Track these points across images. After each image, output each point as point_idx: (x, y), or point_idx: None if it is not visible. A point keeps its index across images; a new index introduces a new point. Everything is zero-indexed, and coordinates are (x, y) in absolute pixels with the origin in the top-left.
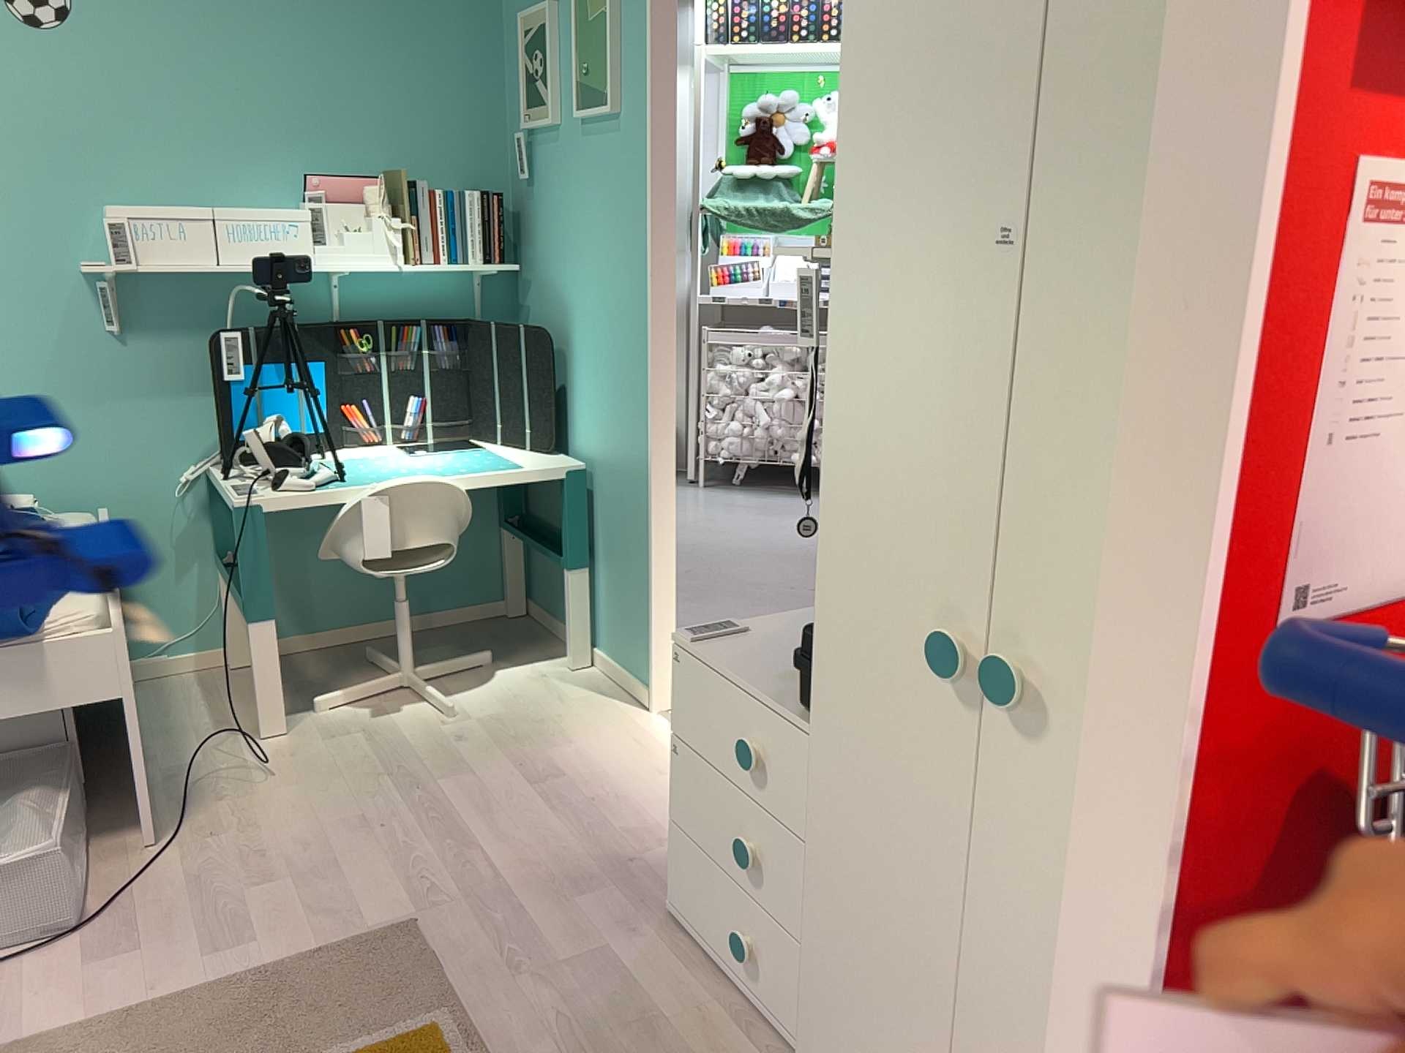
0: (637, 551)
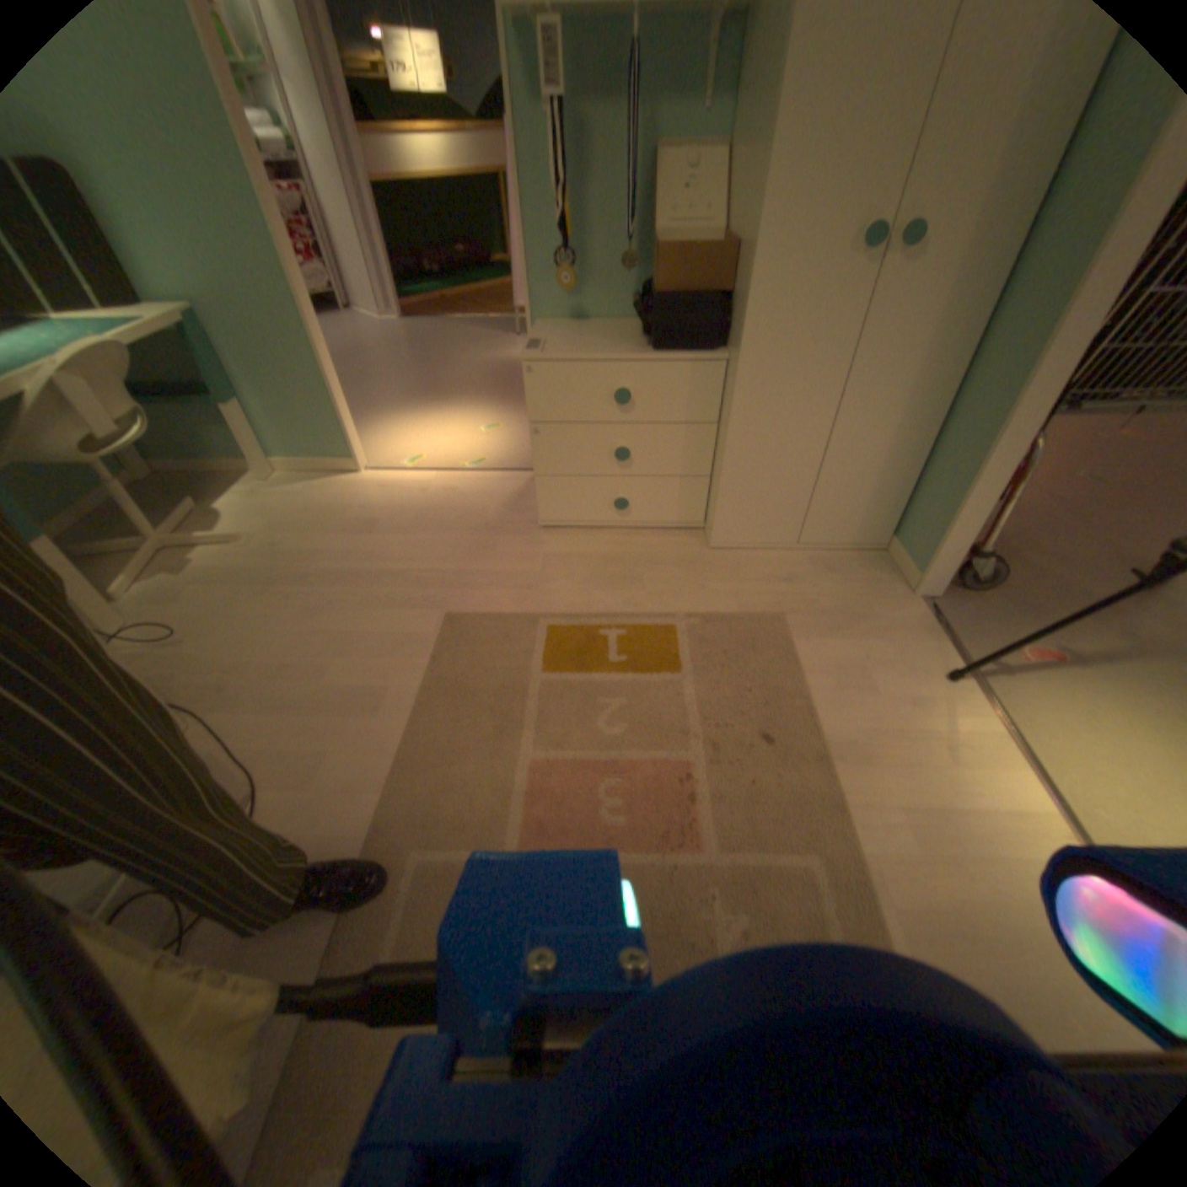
0: (296, 361)
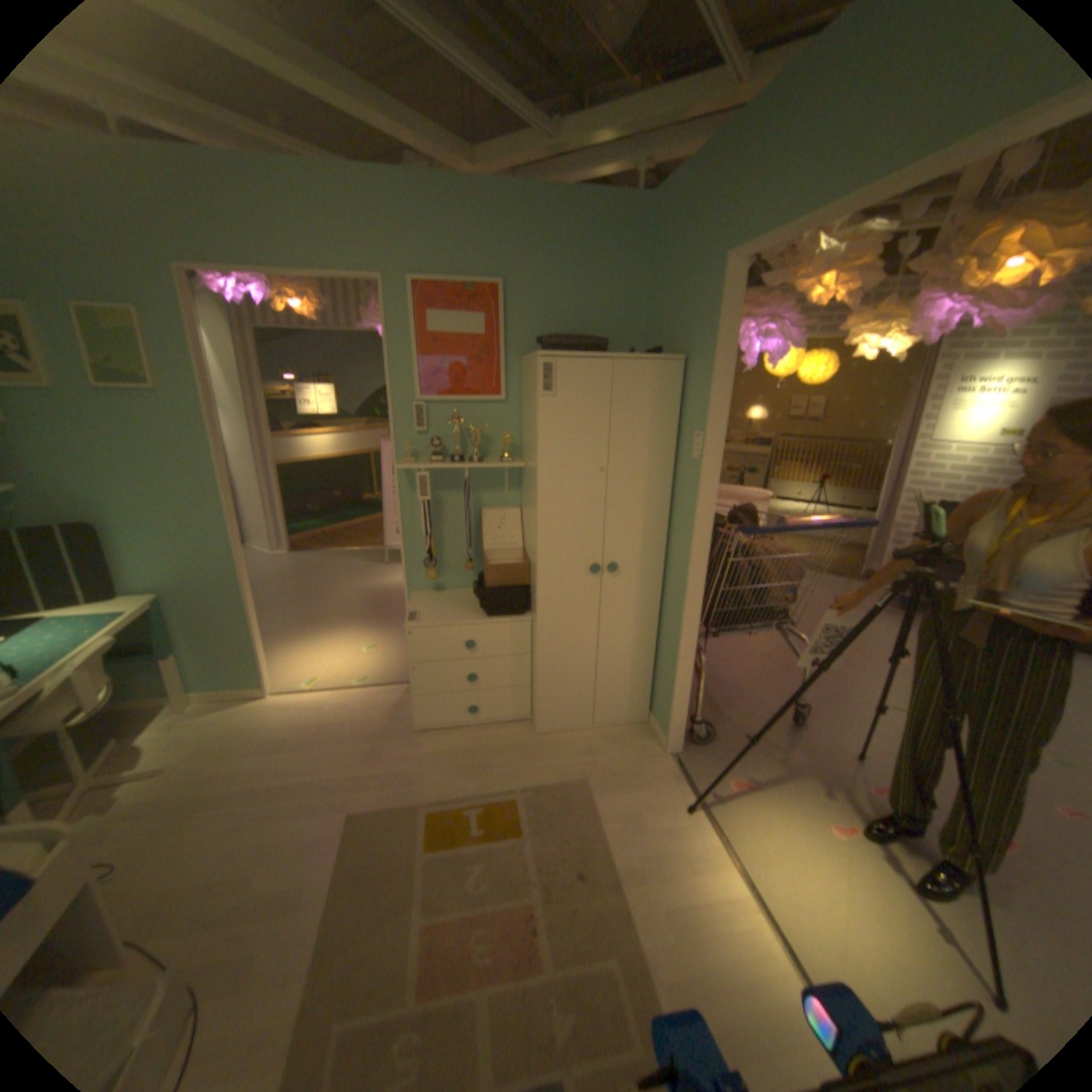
0: (231, 625)
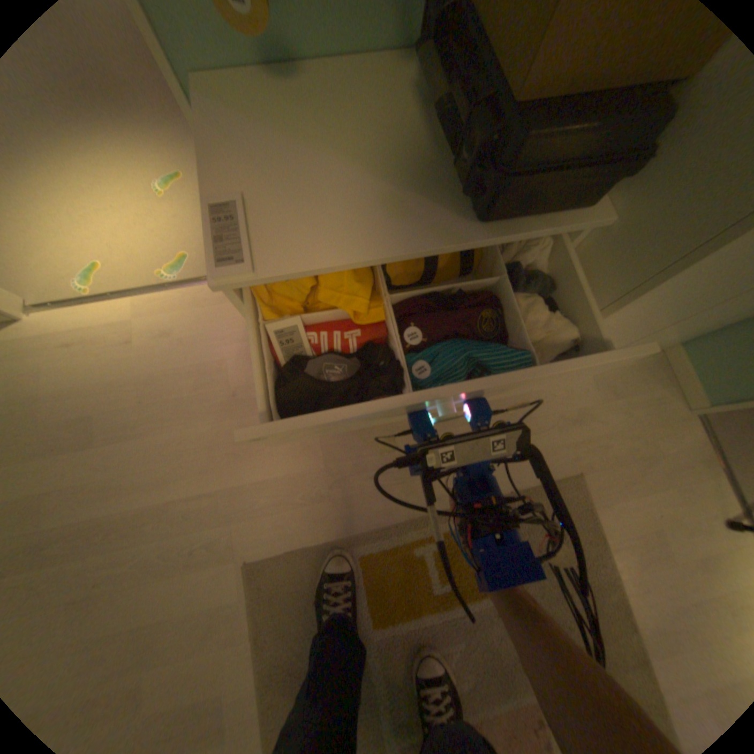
0: None
